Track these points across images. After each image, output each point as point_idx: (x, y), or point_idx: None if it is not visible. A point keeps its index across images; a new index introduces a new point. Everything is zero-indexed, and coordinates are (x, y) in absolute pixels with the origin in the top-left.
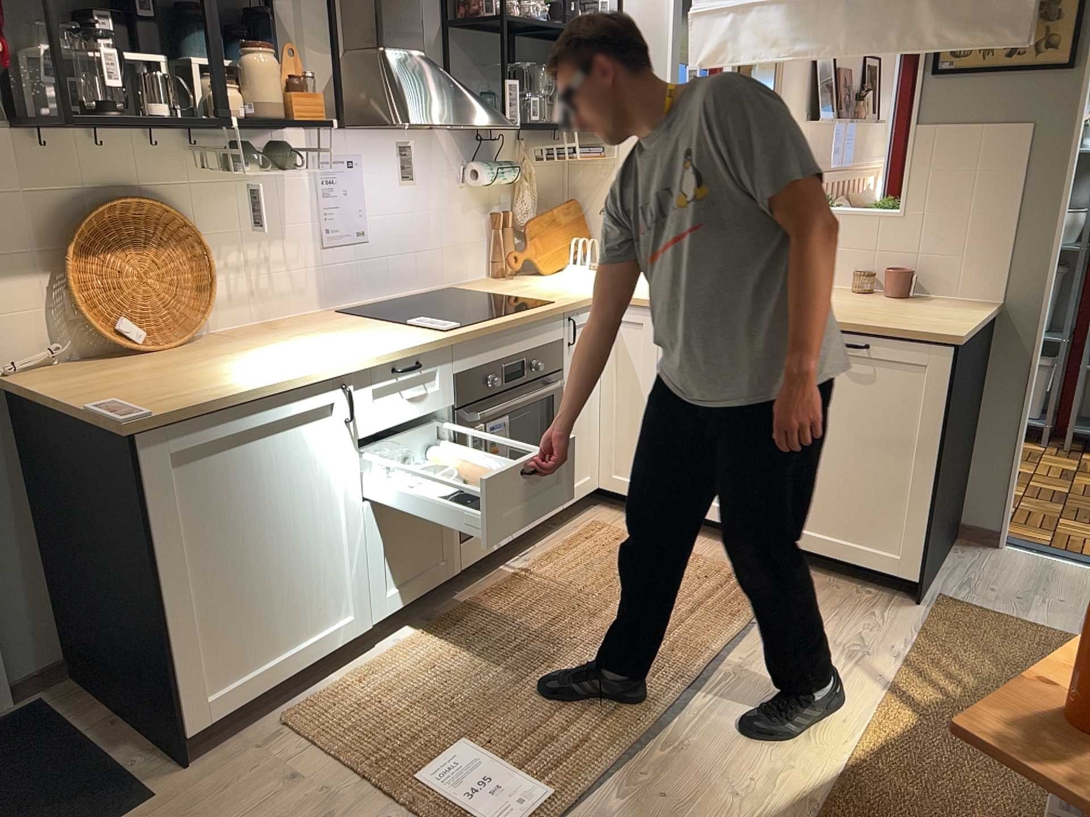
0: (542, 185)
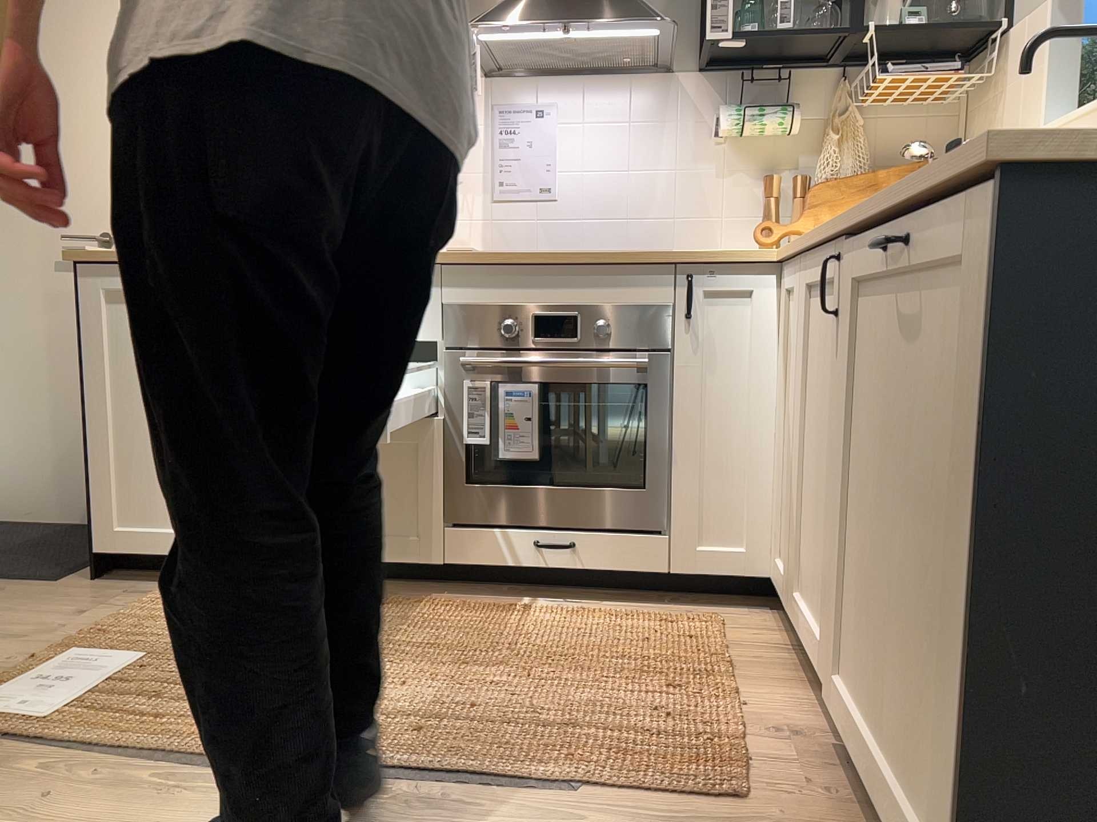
0: (894, 147)
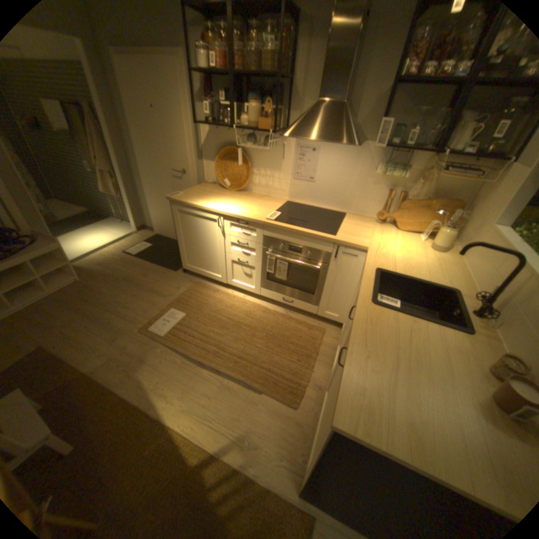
0: (449, 186)
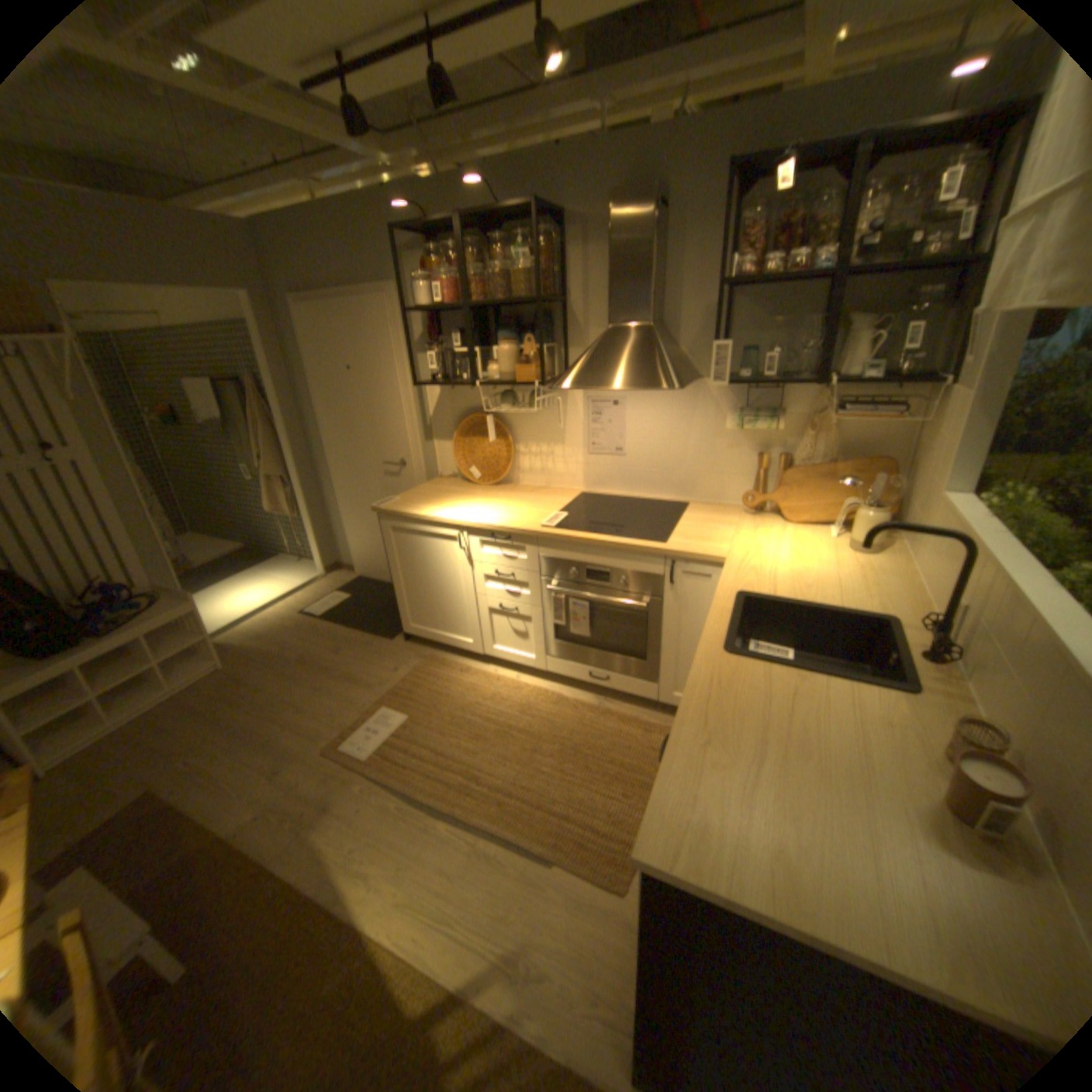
0: (864, 435)
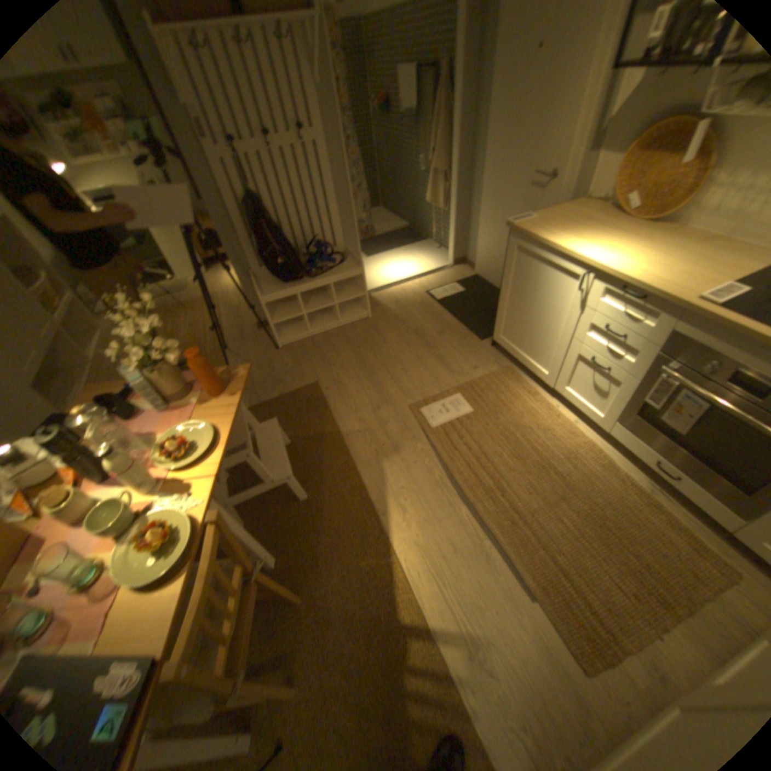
0: None
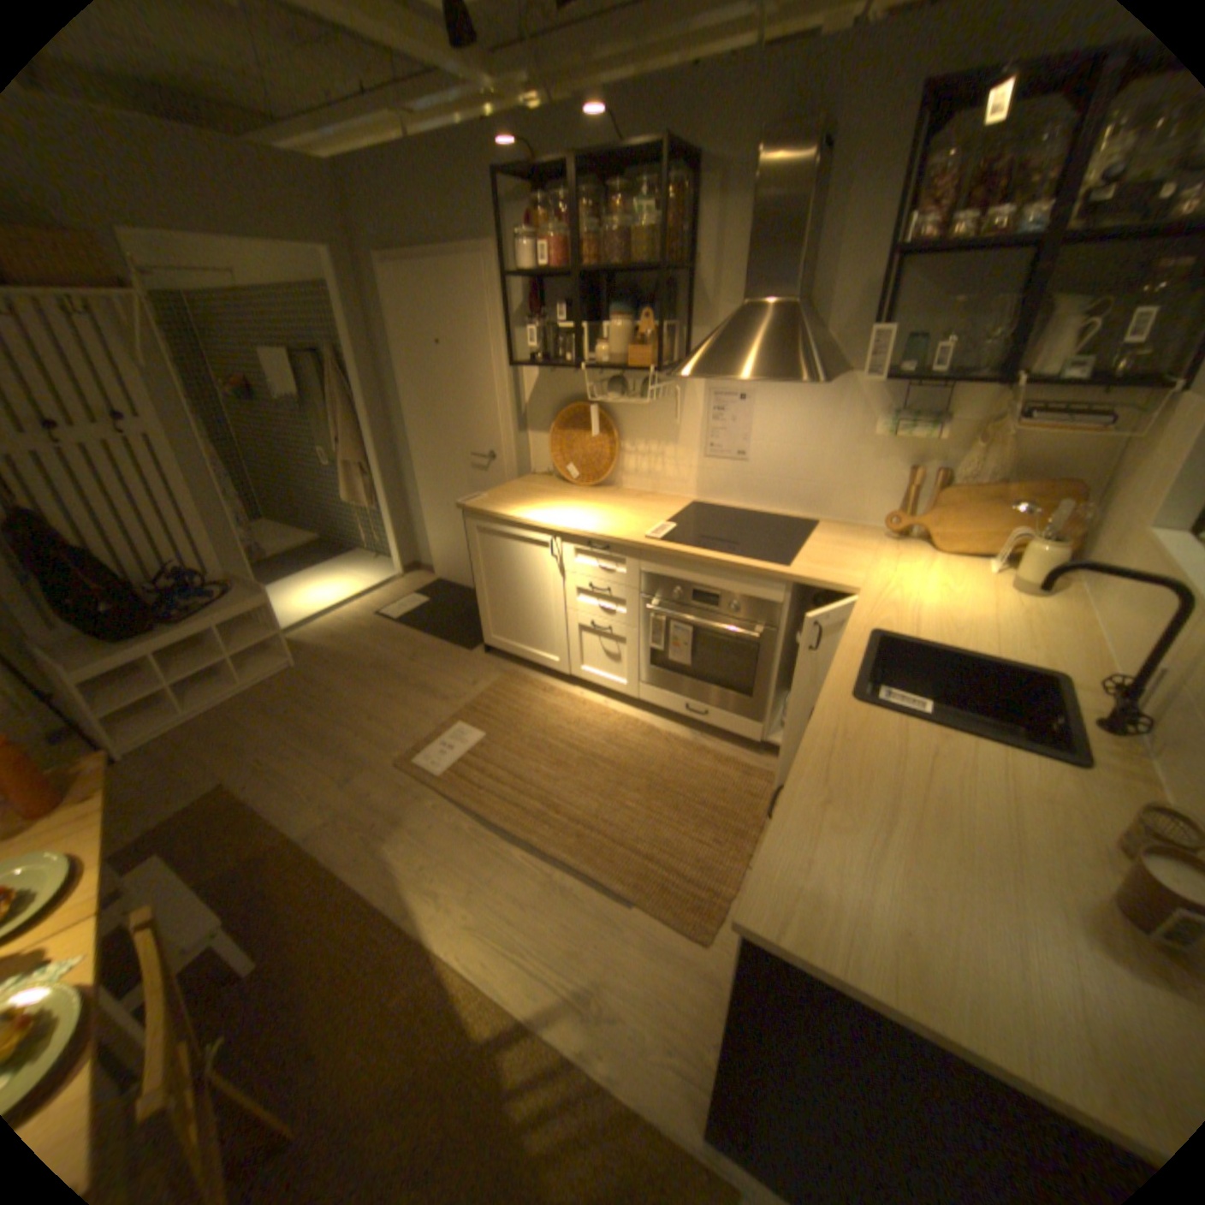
0: (1049, 451)
